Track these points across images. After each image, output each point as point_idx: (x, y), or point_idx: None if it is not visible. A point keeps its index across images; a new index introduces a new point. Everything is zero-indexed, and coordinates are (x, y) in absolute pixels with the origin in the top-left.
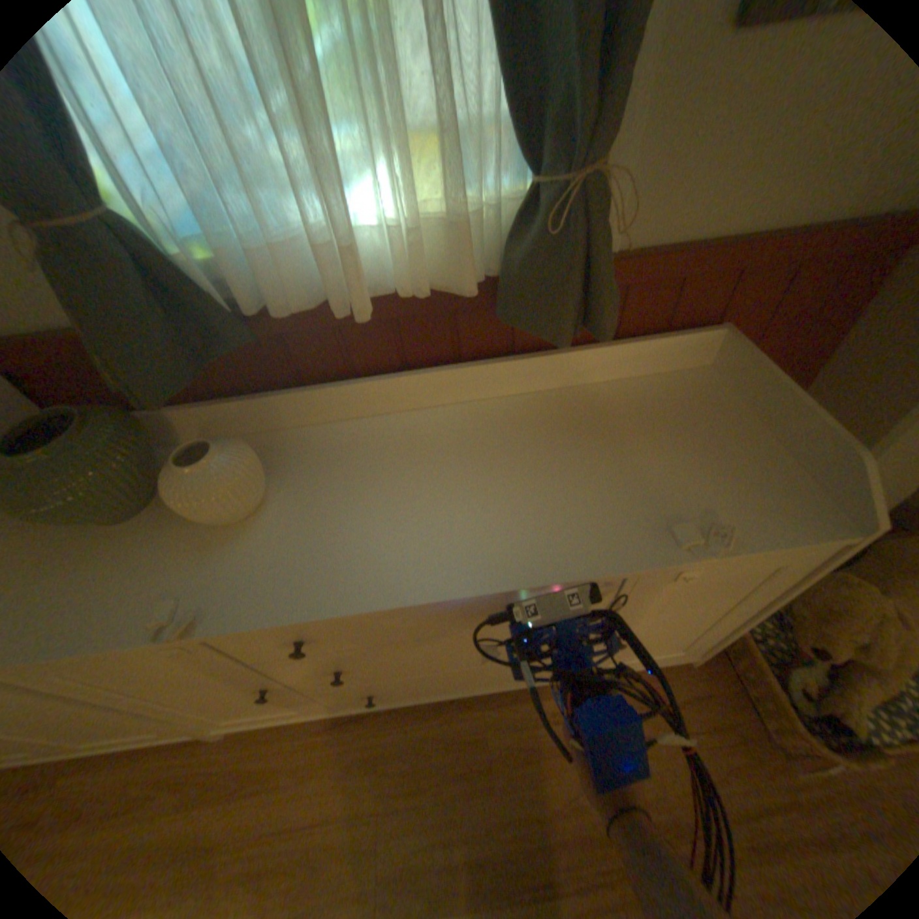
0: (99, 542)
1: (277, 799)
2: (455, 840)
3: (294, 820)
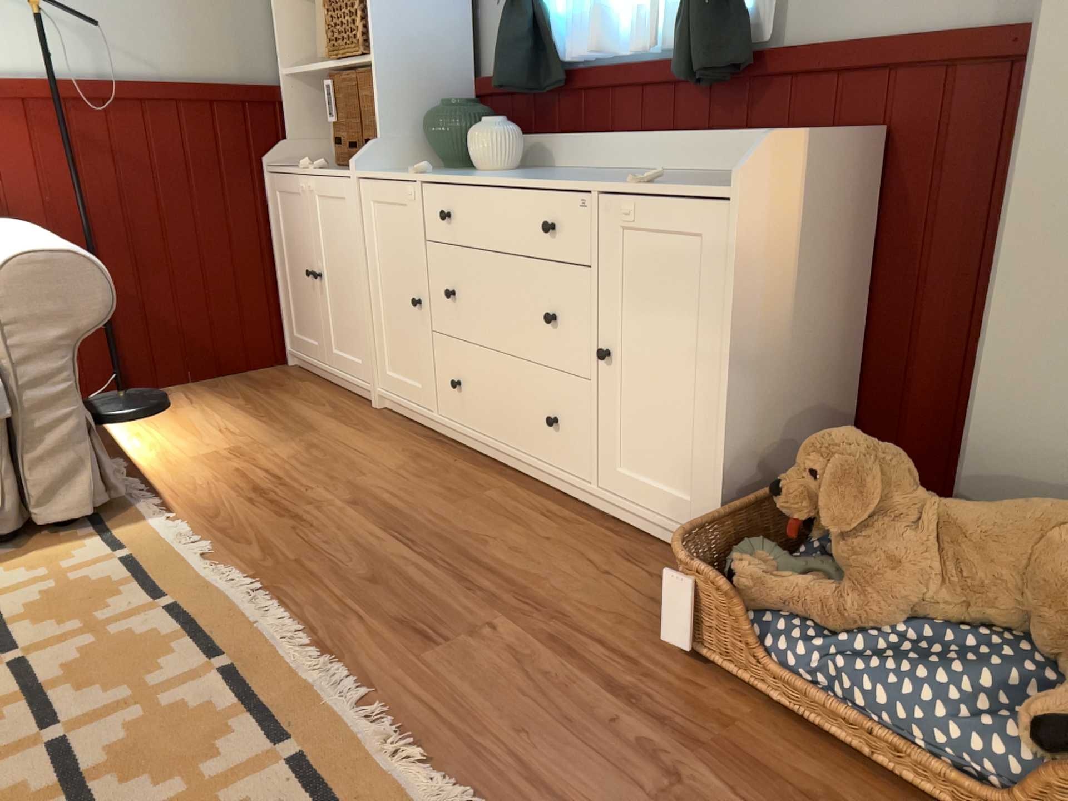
0: (434, 171)
1: (359, 437)
2: (399, 499)
3: (353, 446)
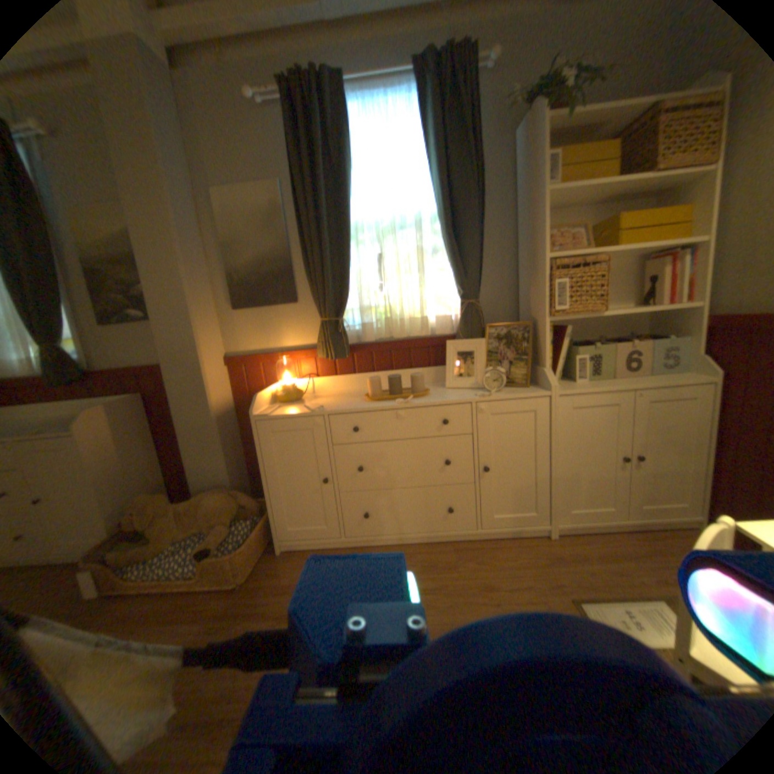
0: None
1: None
2: None
3: None
